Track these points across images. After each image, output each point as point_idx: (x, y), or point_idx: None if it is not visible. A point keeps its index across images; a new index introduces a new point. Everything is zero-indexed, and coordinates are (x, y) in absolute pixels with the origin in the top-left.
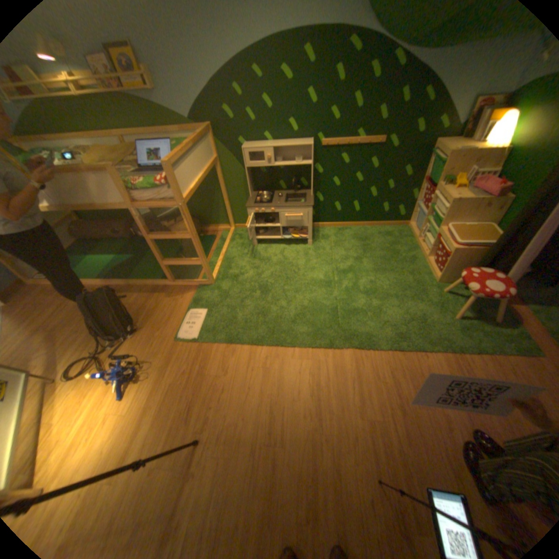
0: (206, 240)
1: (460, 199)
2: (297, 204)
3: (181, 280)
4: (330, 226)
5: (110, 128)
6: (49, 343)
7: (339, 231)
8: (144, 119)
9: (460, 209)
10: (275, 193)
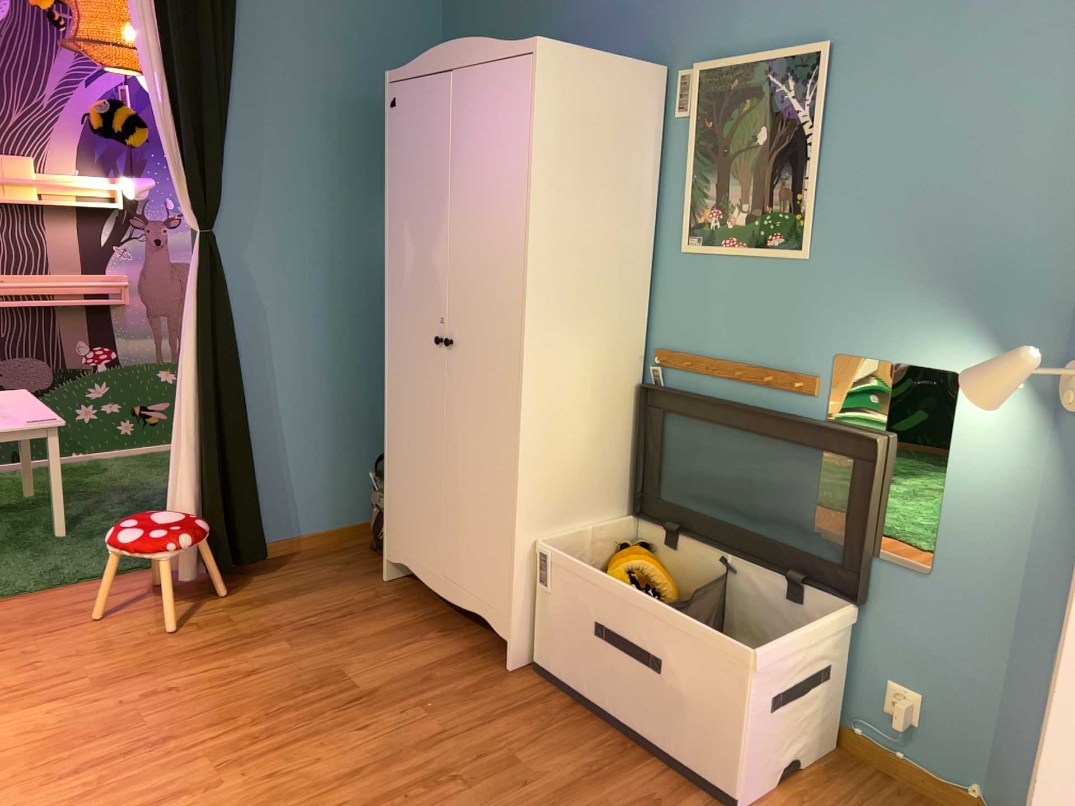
0: None
1: None
2: None
3: None
4: None
5: None
6: None
7: None
8: None
9: None
10: None
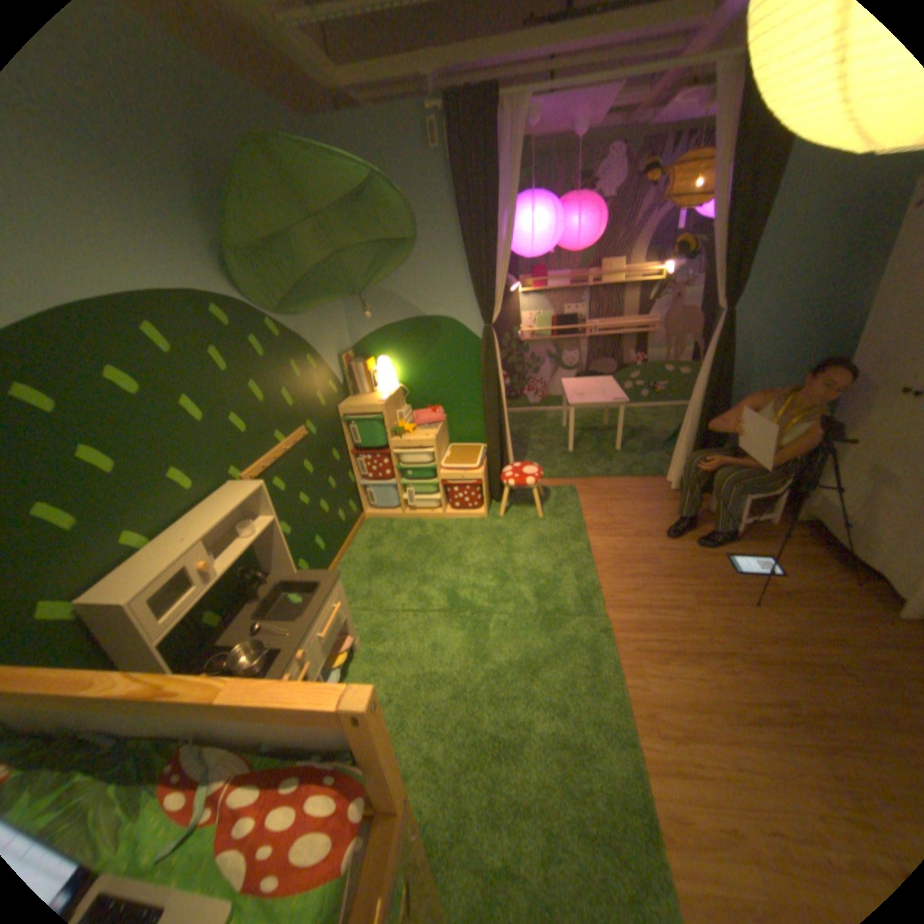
0: None
1: (435, 436)
2: (316, 596)
3: None
4: None
5: None
6: None
7: None
8: None
9: (438, 446)
10: (223, 642)
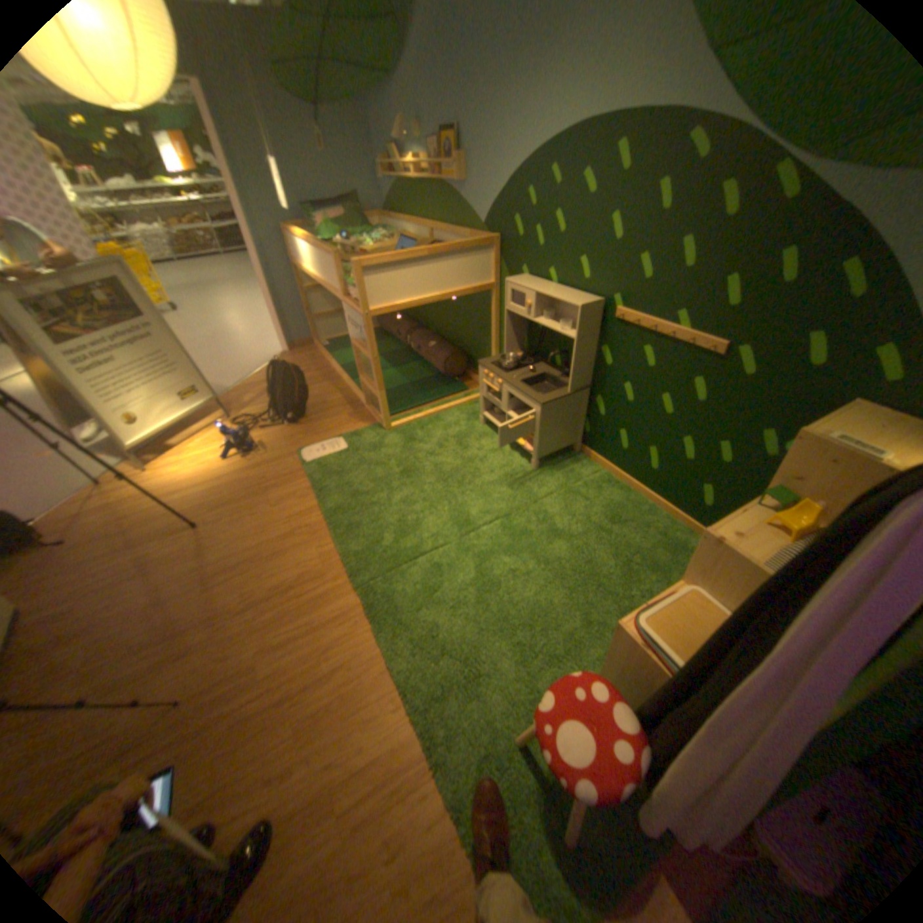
0: (454, 387)
1: (722, 543)
2: (529, 391)
3: (377, 409)
4: (605, 469)
5: (430, 219)
6: (263, 393)
7: (605, 484)
8: (453, 216)
9: (721, 571)
10: (539, 366)
